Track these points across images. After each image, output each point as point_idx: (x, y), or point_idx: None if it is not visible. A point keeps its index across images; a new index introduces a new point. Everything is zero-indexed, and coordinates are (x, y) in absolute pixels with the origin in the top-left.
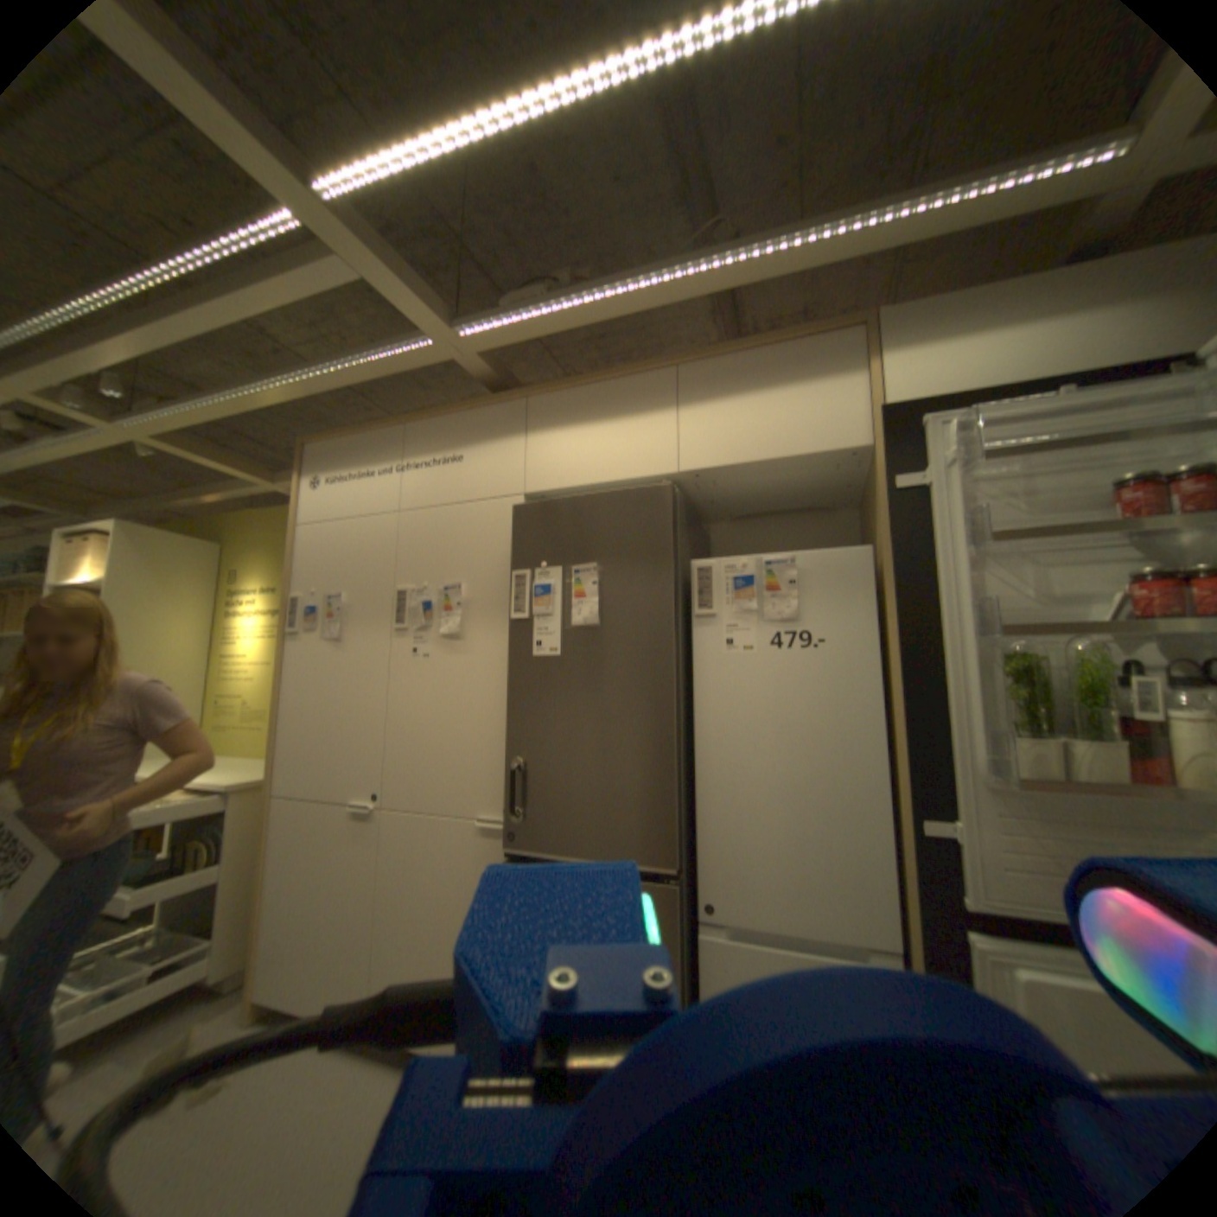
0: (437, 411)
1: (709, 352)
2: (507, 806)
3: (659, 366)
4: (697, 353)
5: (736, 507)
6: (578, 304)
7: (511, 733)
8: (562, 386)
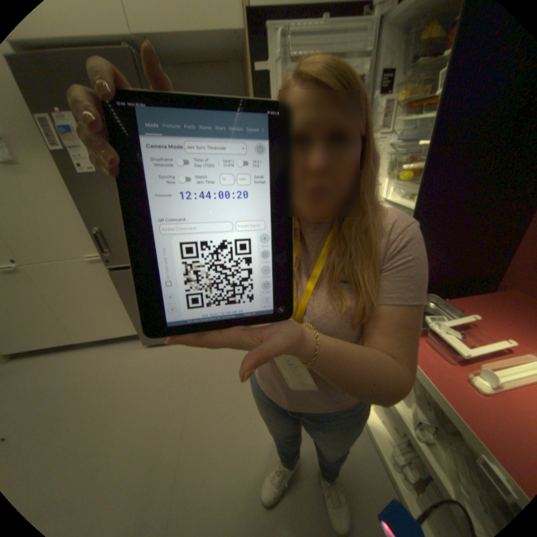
0: None
1: None
2: (98, 248)
3: None
4: None
5: (175, 59)
6: None
7: (83, 215)
8: None
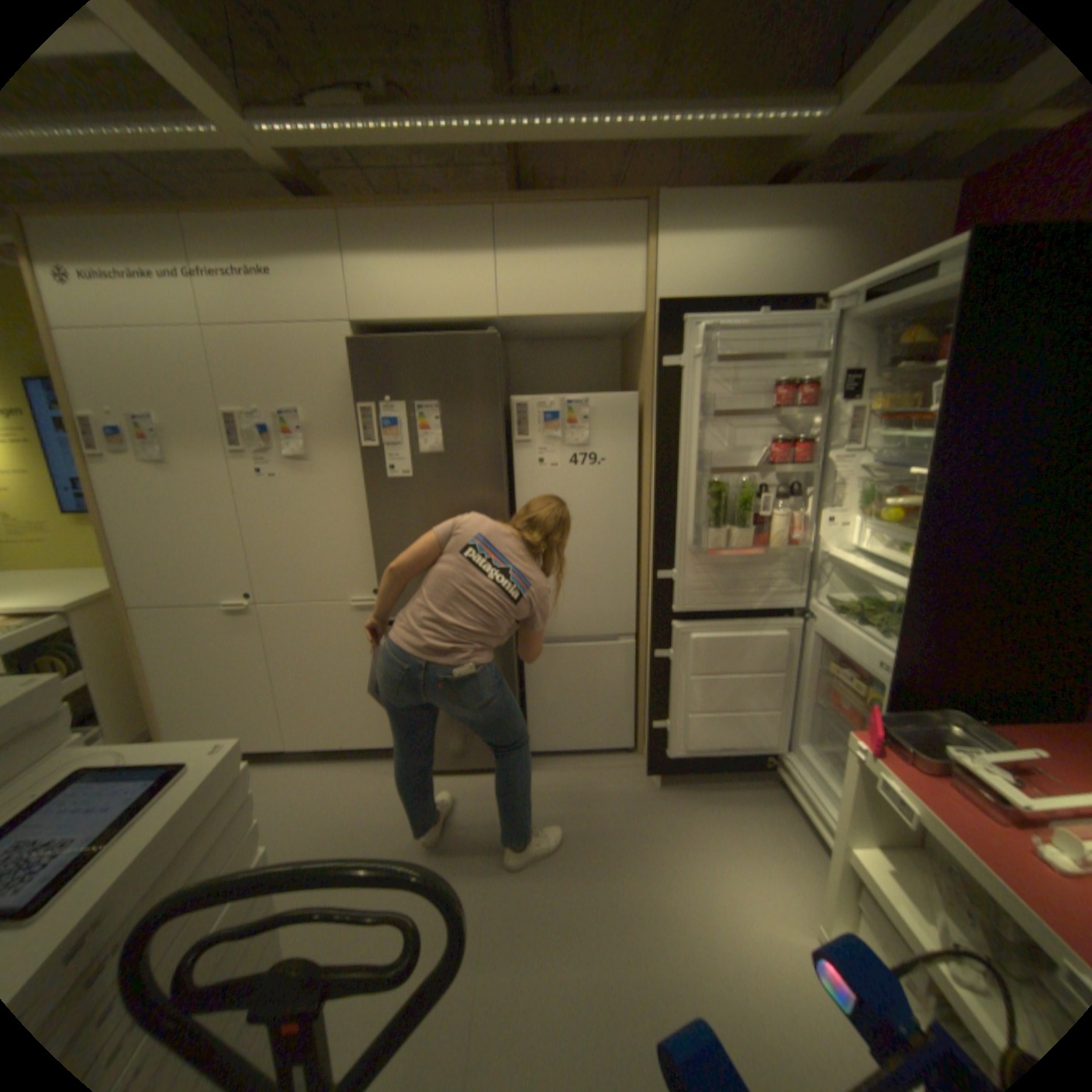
0: (224, 205)
1: (523, 200)
2: (375, 588)
3: (477, 203)
4: (512, 198)
5: (533, 335)
6: (401, 127)
7: (370, 535)
8: (378, 205)
